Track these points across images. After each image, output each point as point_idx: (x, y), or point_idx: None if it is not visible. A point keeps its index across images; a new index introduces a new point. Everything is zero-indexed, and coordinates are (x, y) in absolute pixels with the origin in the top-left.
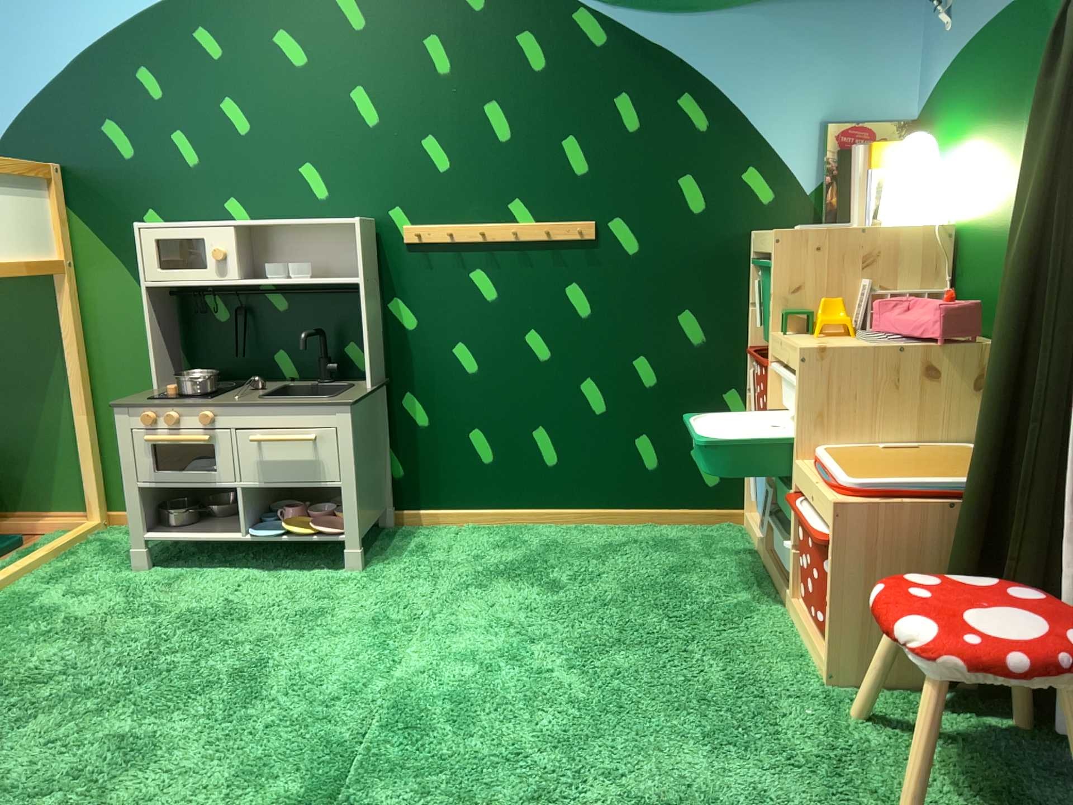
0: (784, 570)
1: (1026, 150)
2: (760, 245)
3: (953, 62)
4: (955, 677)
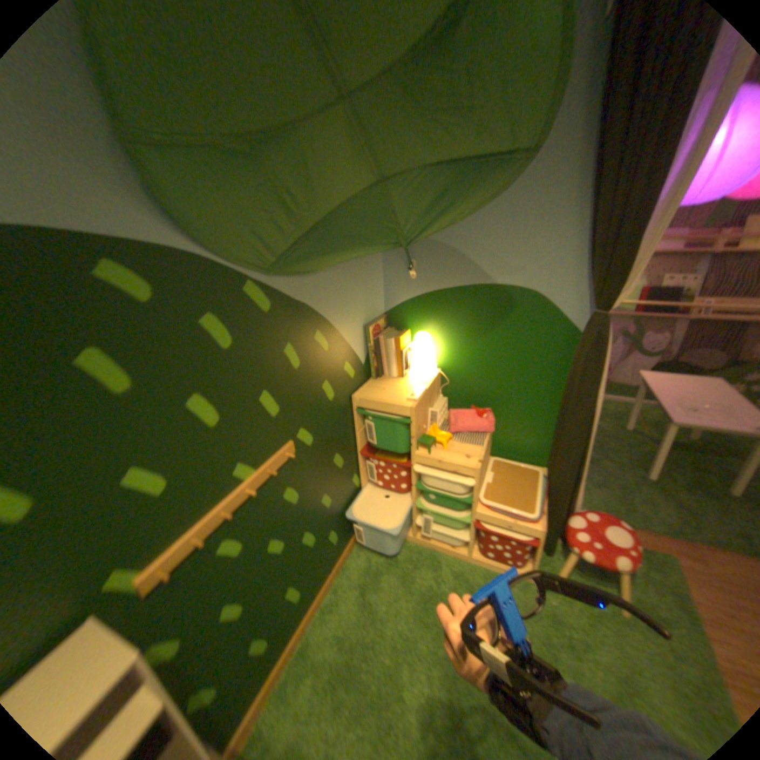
0: (438, 542)
1: (497, 348)
2: (376, 406)
3: (423, 295)
4: (636, 569)
